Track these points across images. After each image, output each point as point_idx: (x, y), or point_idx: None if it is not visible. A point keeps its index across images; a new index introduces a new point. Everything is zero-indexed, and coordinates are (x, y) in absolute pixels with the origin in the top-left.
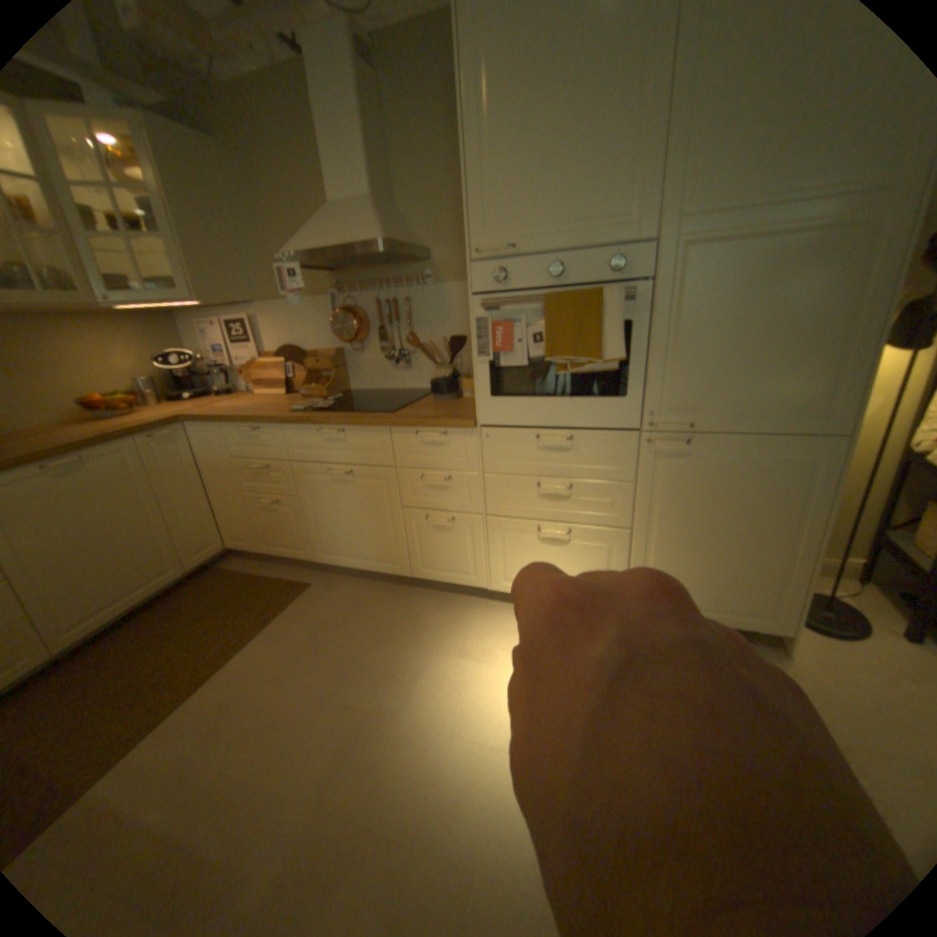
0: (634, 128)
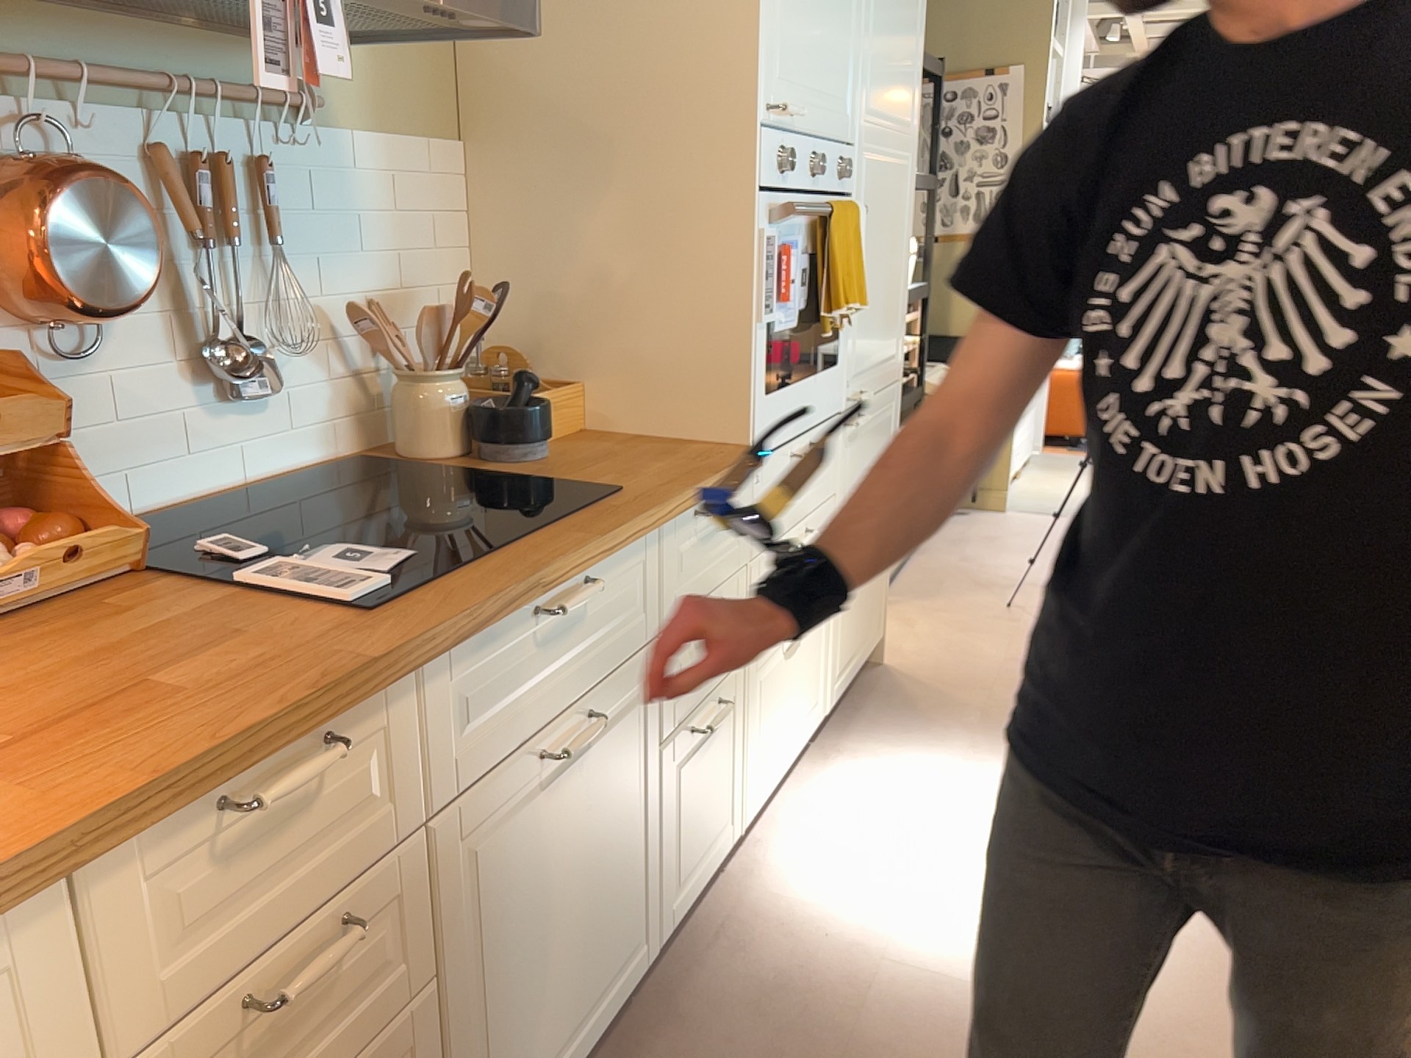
0: (852, 3)
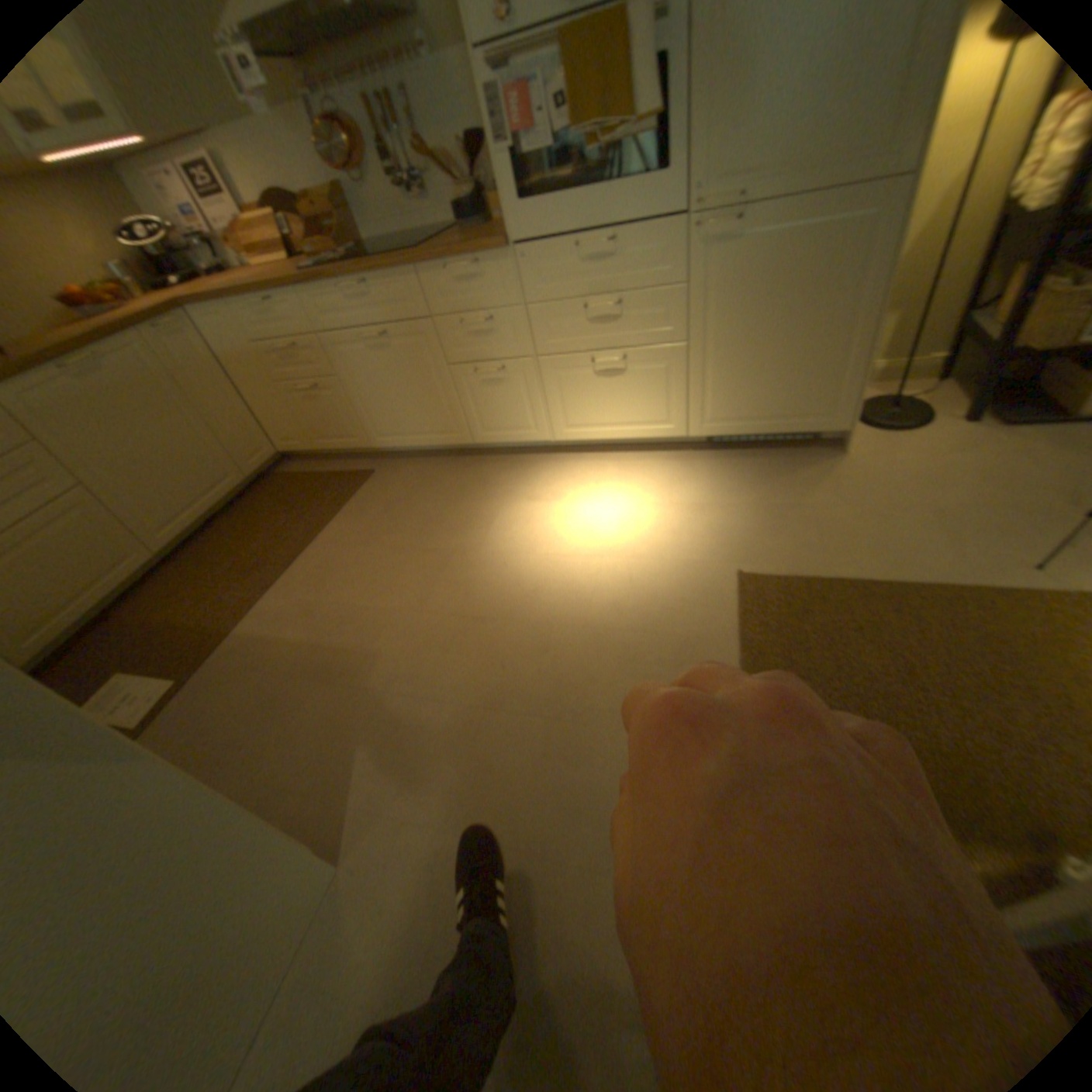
0: None
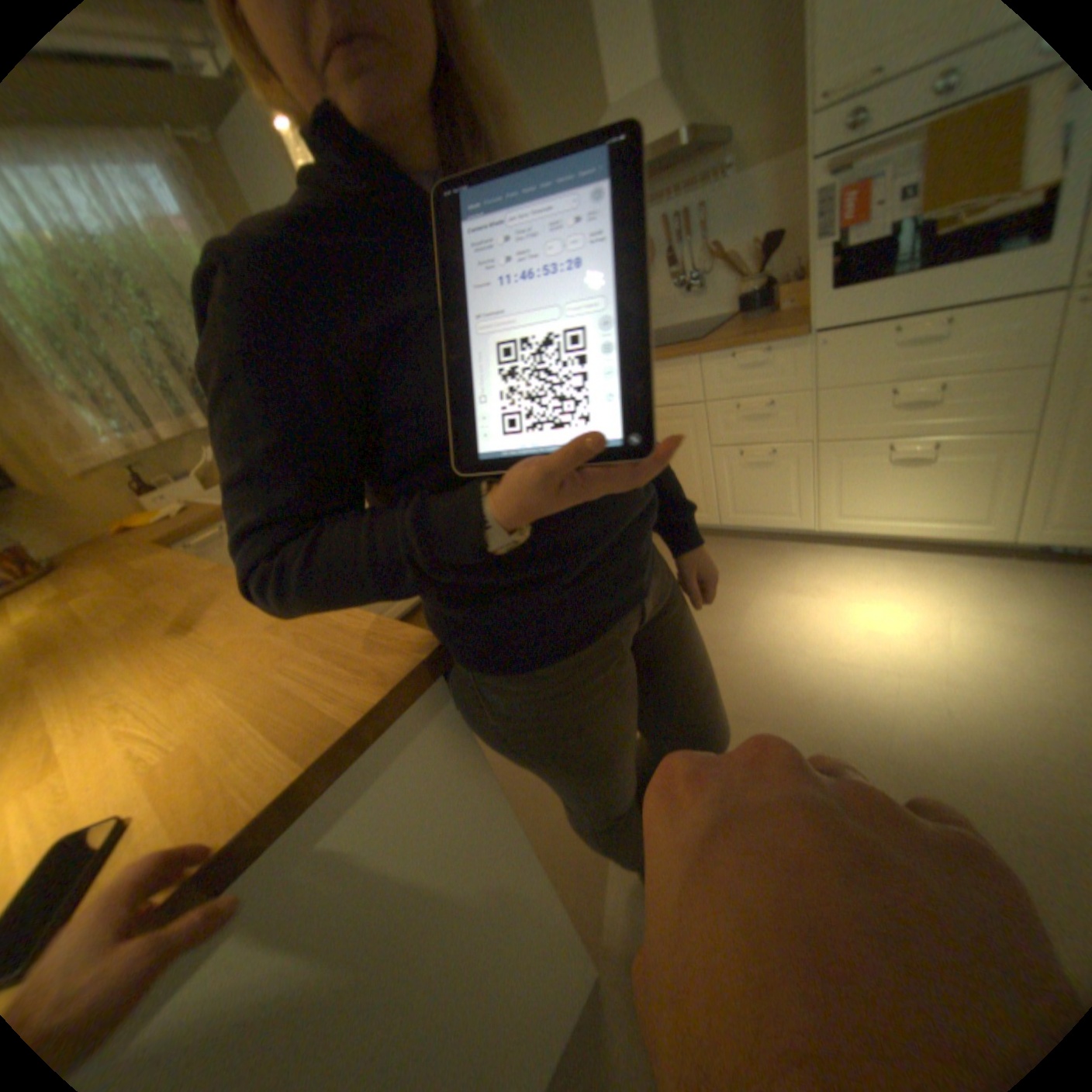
0: None
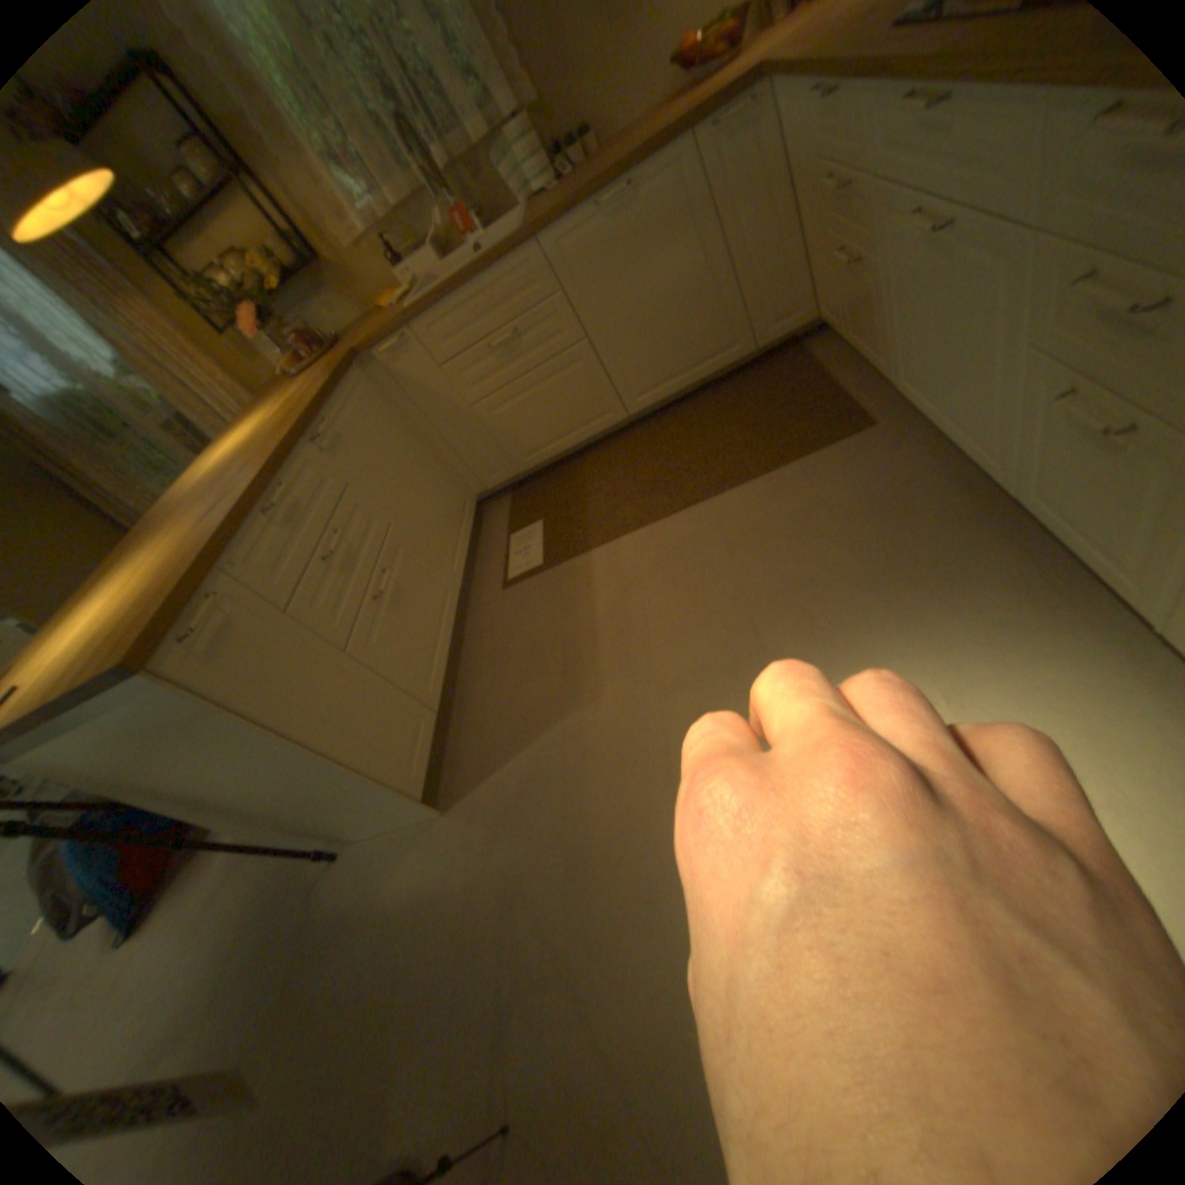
0: None
